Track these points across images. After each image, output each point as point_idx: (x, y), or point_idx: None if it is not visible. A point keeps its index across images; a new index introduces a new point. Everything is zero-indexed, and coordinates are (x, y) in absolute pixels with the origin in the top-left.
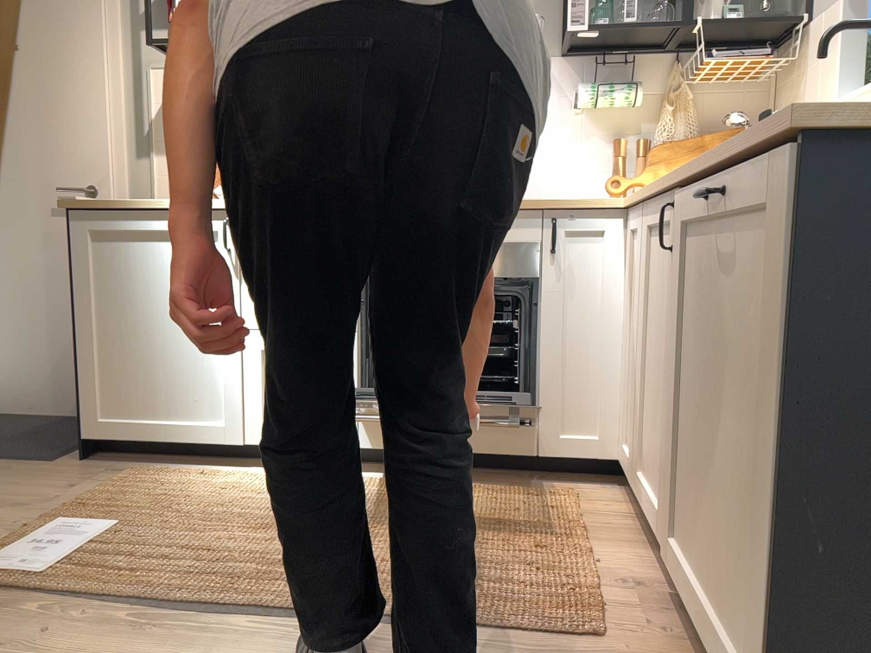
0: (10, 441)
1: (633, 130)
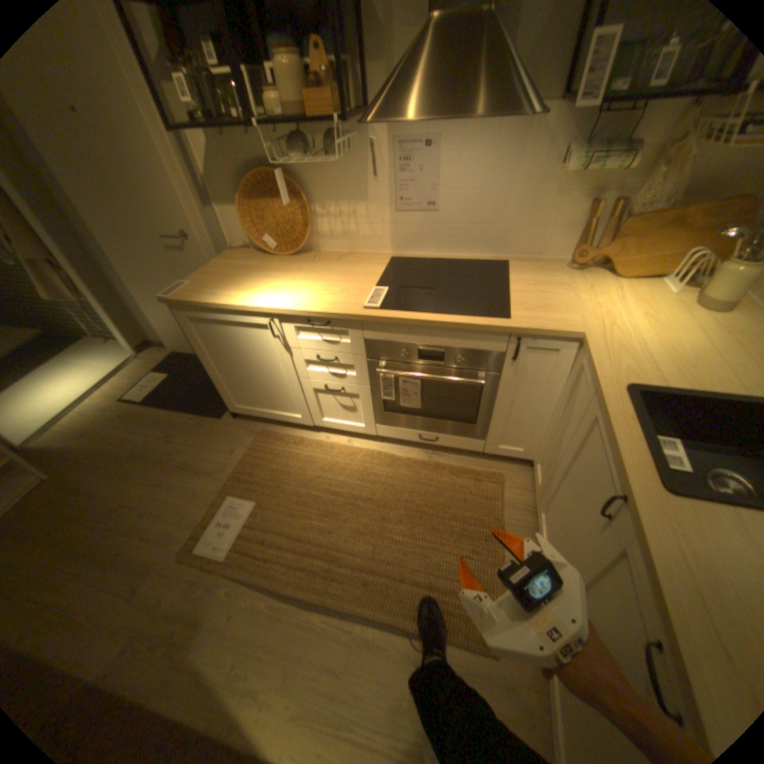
0: (199, 392)
1: (618, 185)
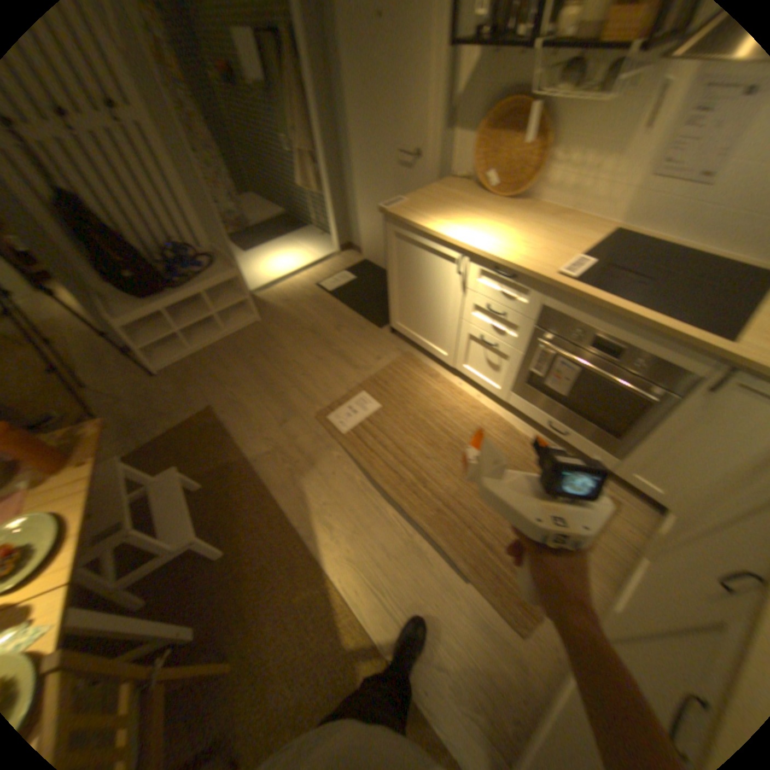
0: (373, 301)
1: None
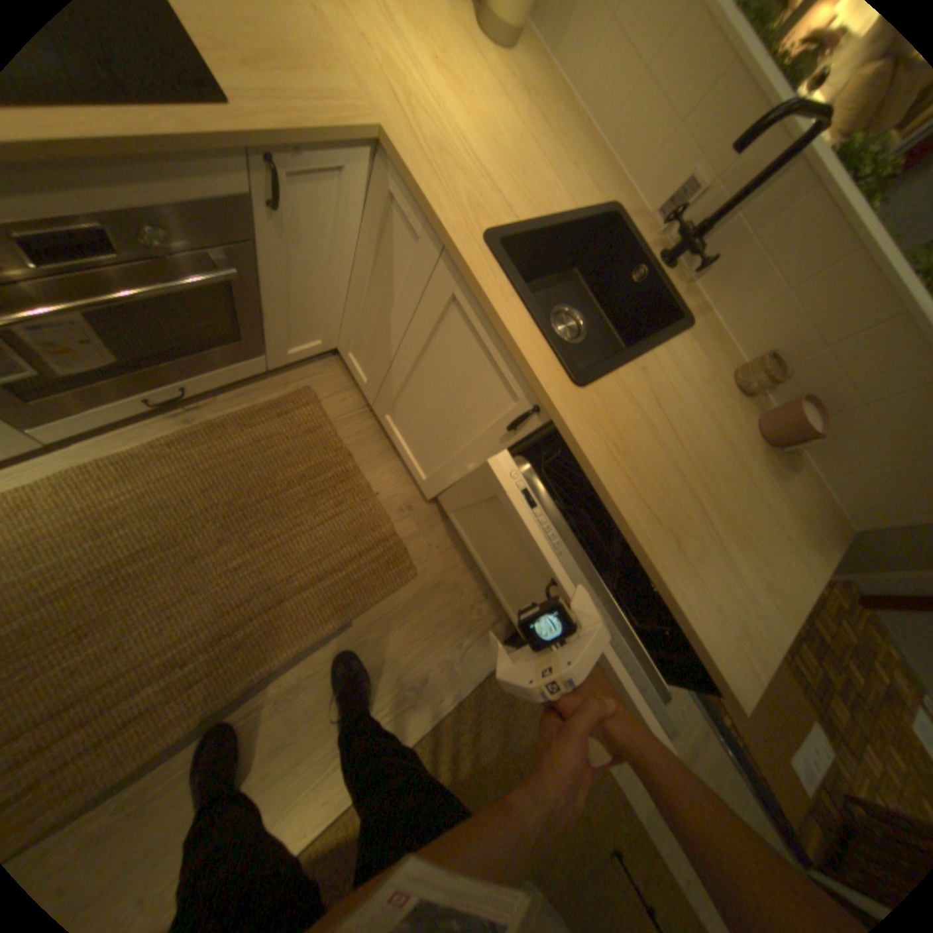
0: None
1: None
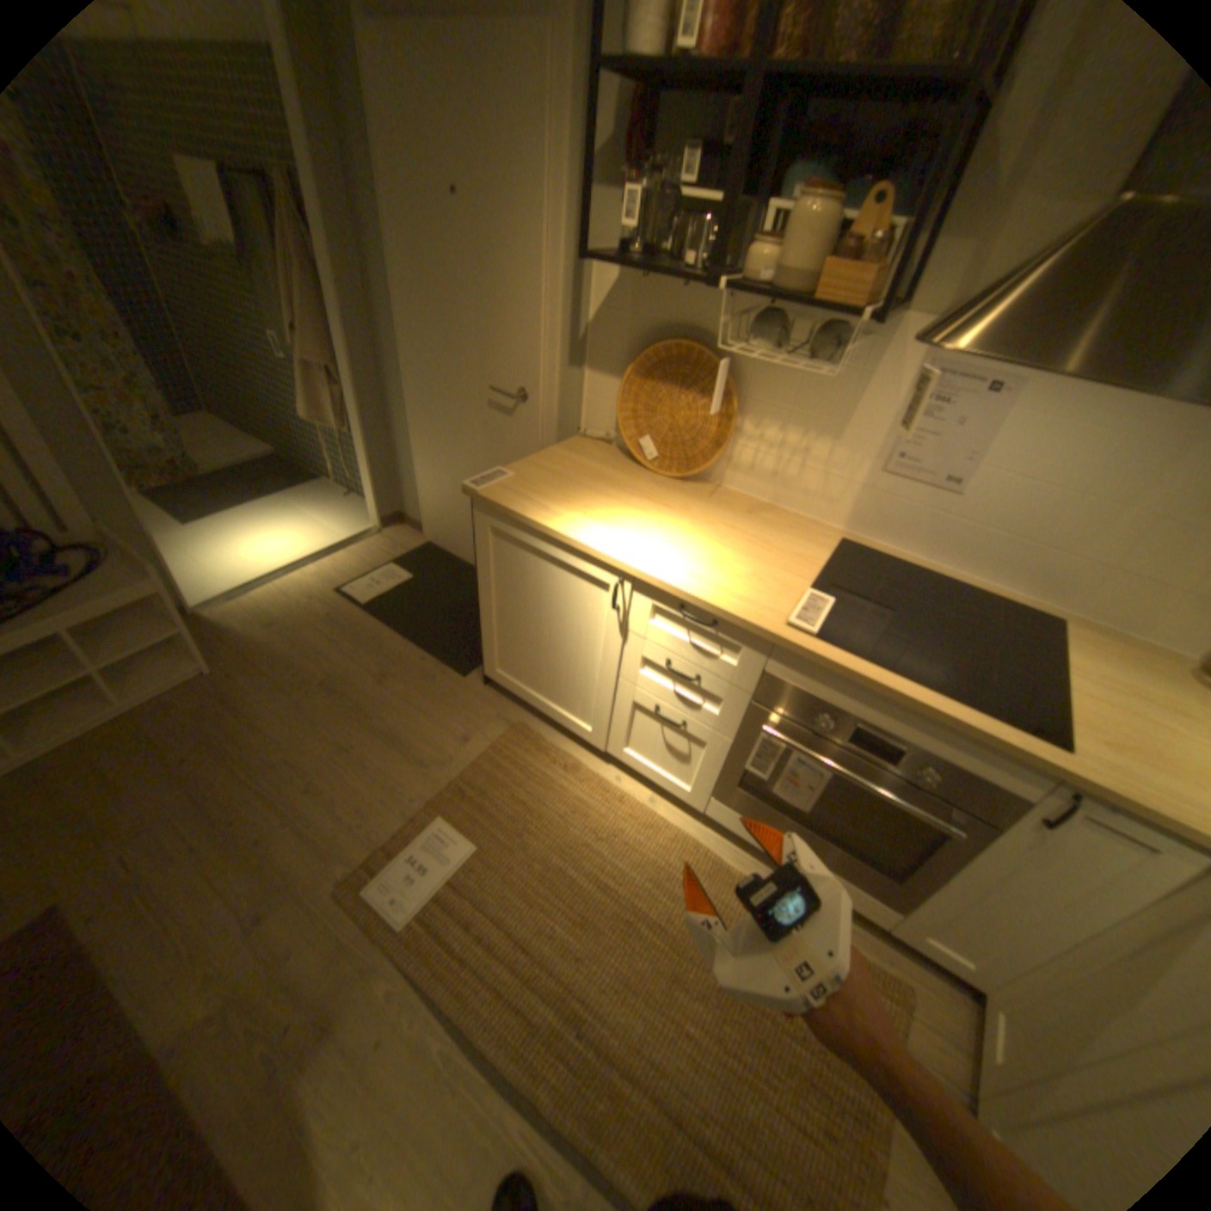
0: (446, 621)
1: None
